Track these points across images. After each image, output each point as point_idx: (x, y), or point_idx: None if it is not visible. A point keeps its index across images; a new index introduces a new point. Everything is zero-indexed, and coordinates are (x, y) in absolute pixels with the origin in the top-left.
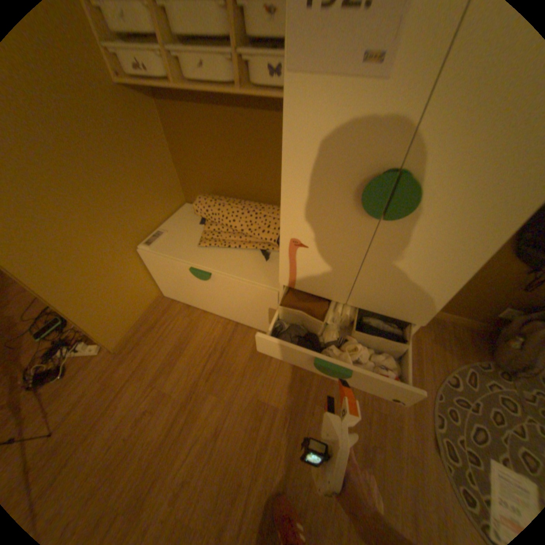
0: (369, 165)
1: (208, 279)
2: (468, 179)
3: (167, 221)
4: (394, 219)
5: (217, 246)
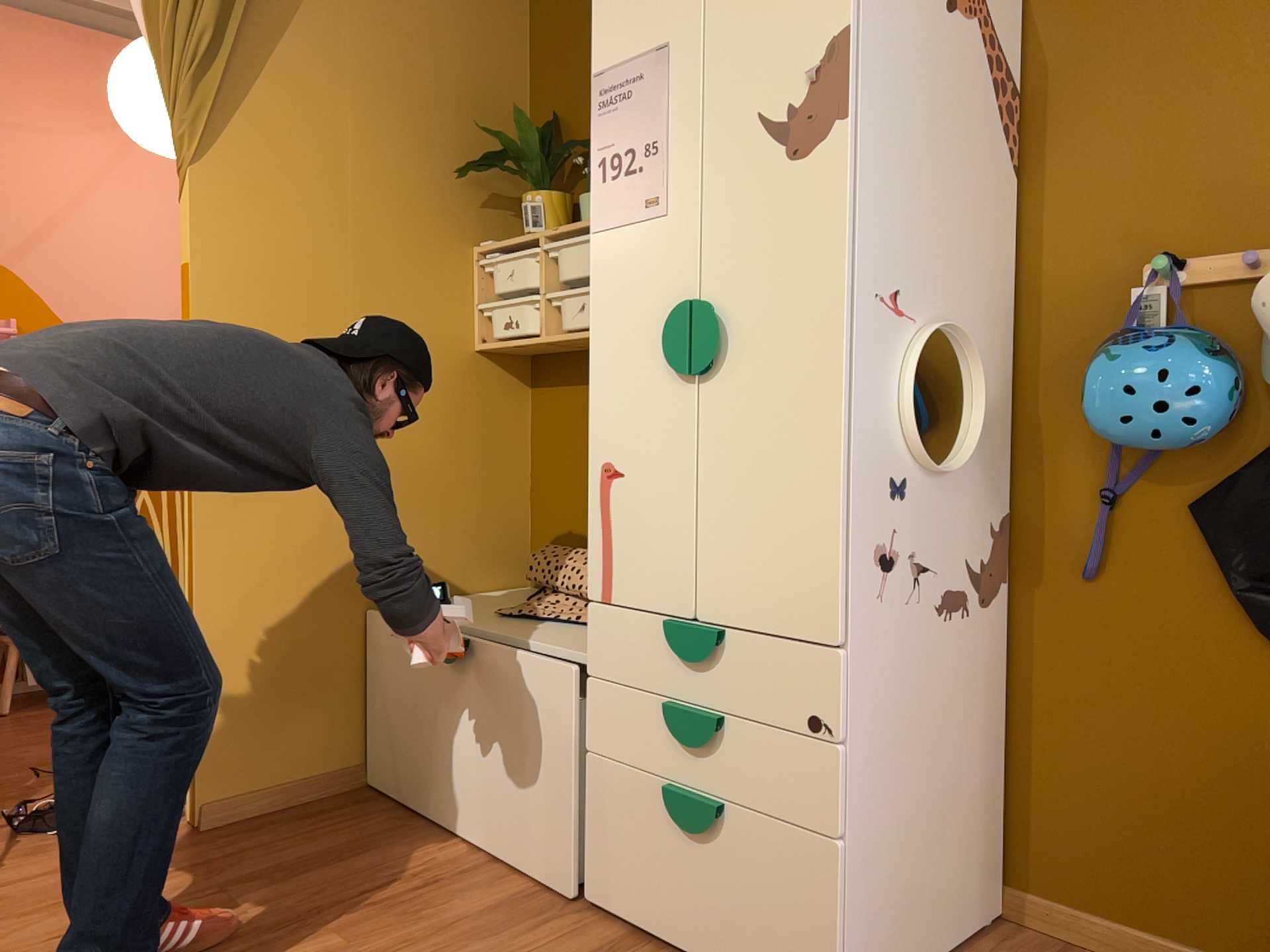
0: (669, 304)
1: (475, 650)
2: (764, 290)
3: (467, 595)
4: (708, 369)
5: (531, 617)
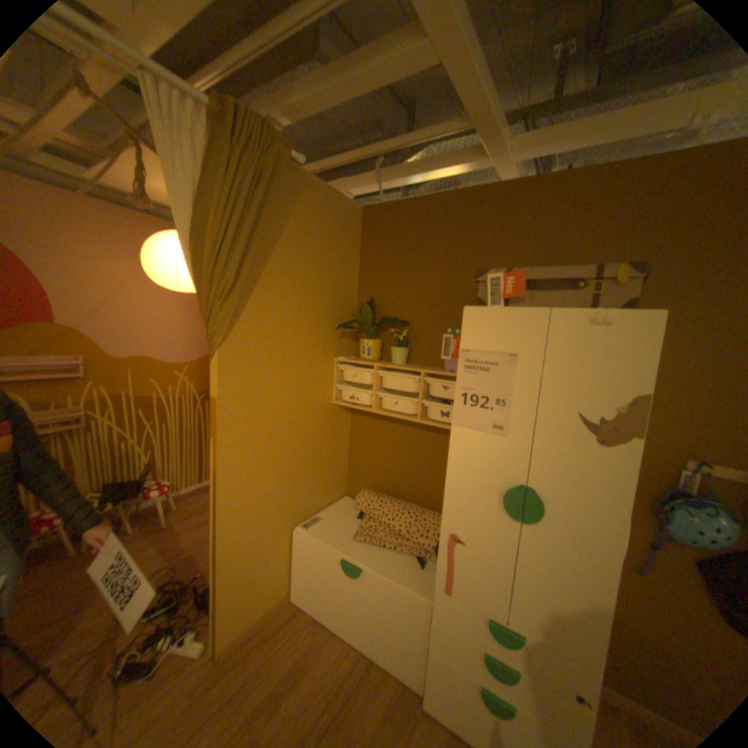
0: (505, 481)
1: (357, 576)
2: (572, 499)
3: (326, 510)
4: (531, 524)
5: (372, 543)
